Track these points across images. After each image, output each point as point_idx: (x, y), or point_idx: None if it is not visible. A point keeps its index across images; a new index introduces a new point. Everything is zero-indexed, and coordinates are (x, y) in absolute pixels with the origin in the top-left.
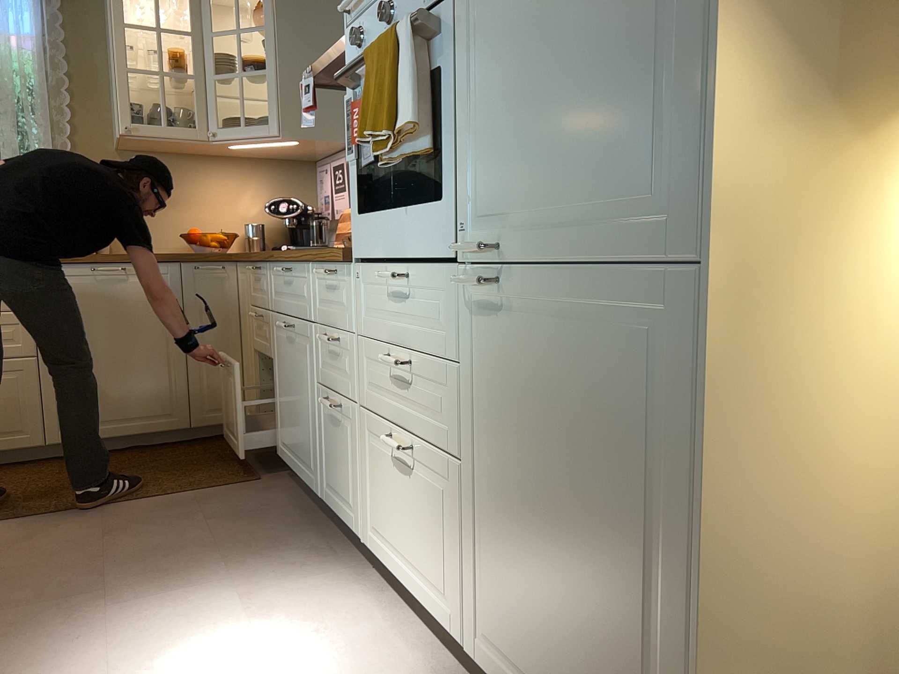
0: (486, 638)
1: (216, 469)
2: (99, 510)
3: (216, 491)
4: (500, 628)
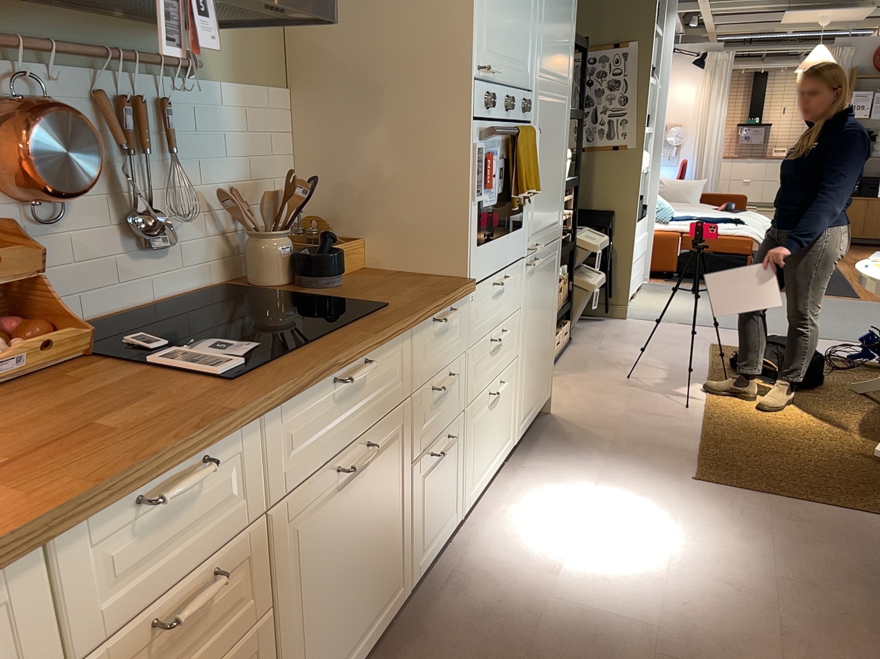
0: (521, 421)
1: None
2: None
3: None
4: (525, 406)
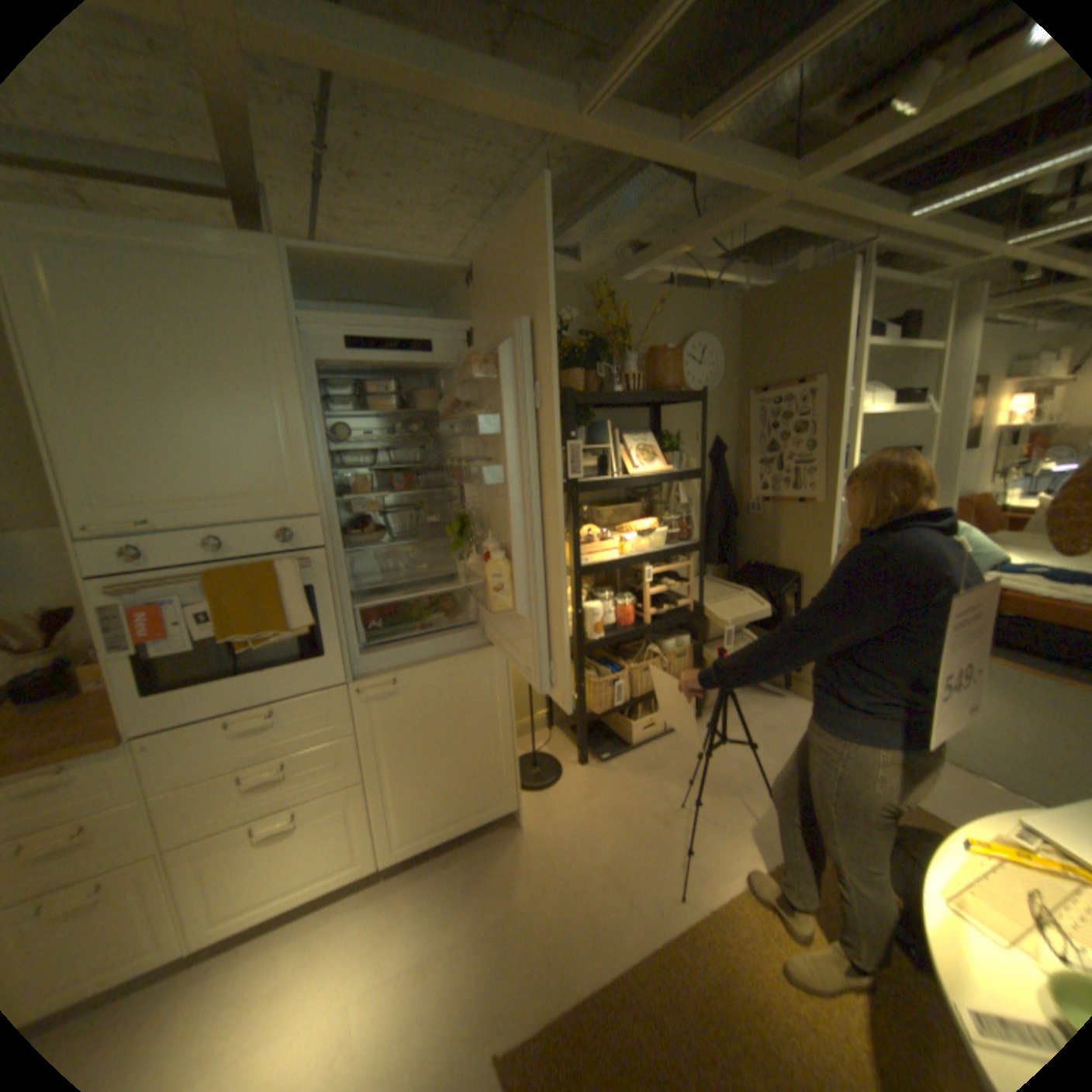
0: (393, 848)
1: None
2: None
3: None
4: (404, 832)
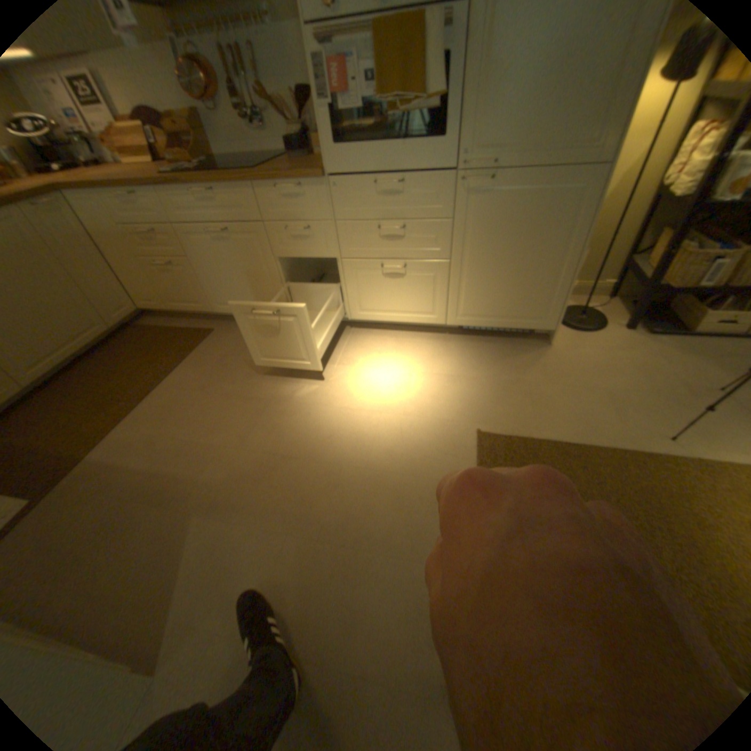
0: (458, 313)
1: (172, 339)
2: (158, 388)
3: (202, 345)
4: (469, 306)
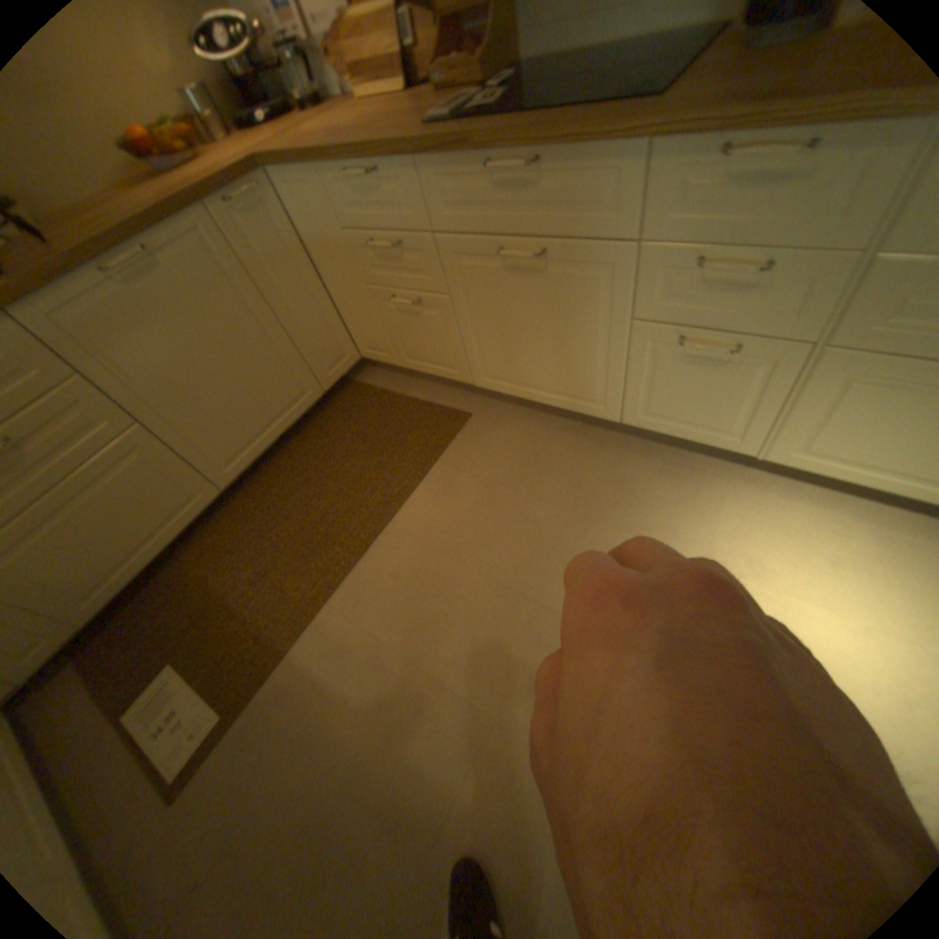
0: None
1: (409, 422)
2: (390, 530)
3: (455, 448)
4: None
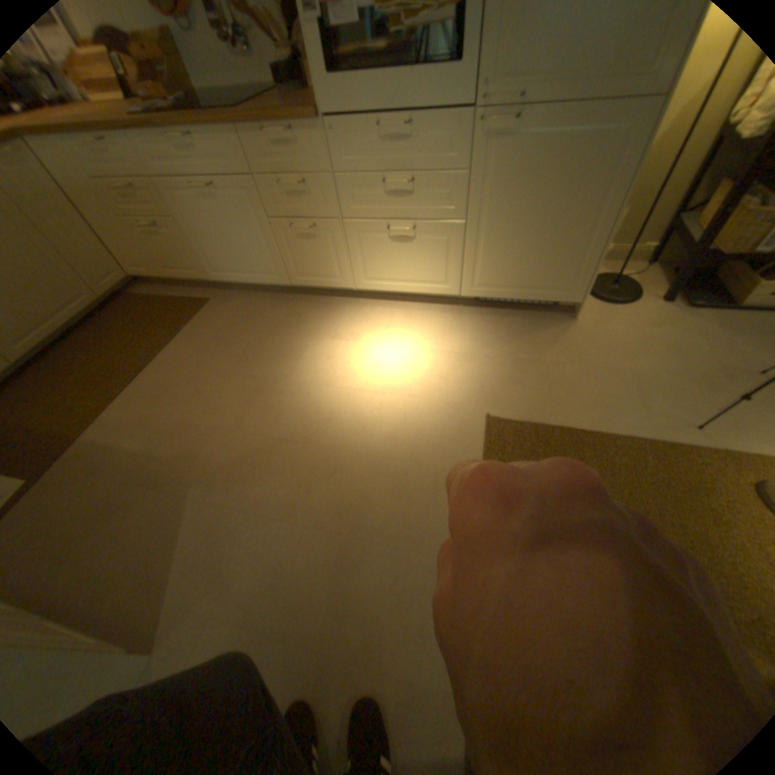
0: (474, 283)
1: (166, 310)
2: (152, 365)
3: (197, 317)
4: (486, 275)
